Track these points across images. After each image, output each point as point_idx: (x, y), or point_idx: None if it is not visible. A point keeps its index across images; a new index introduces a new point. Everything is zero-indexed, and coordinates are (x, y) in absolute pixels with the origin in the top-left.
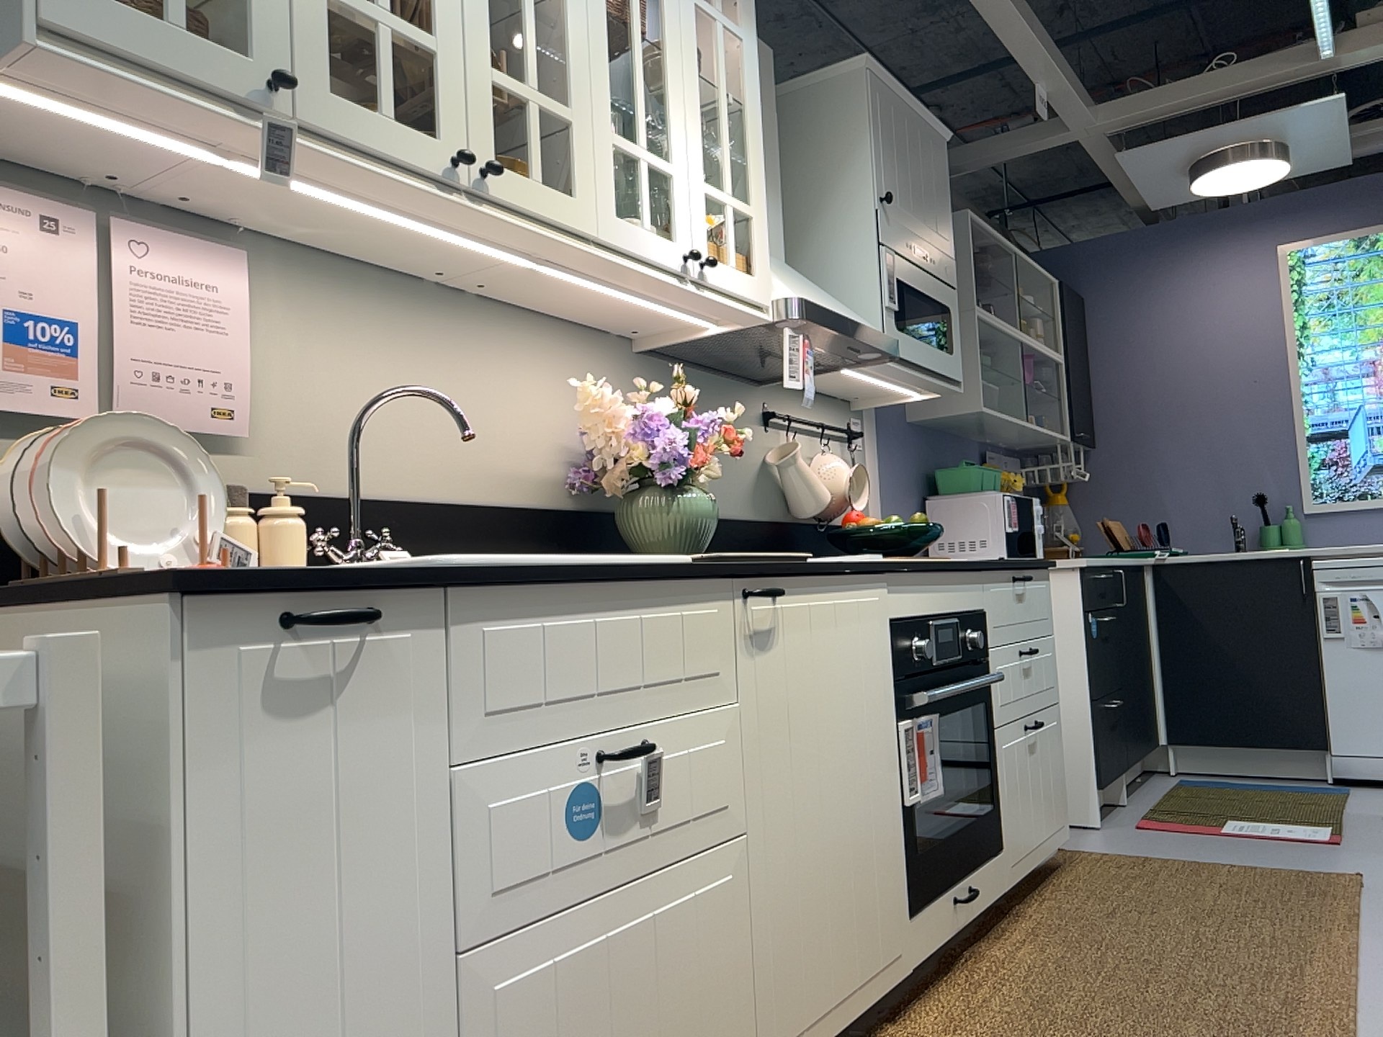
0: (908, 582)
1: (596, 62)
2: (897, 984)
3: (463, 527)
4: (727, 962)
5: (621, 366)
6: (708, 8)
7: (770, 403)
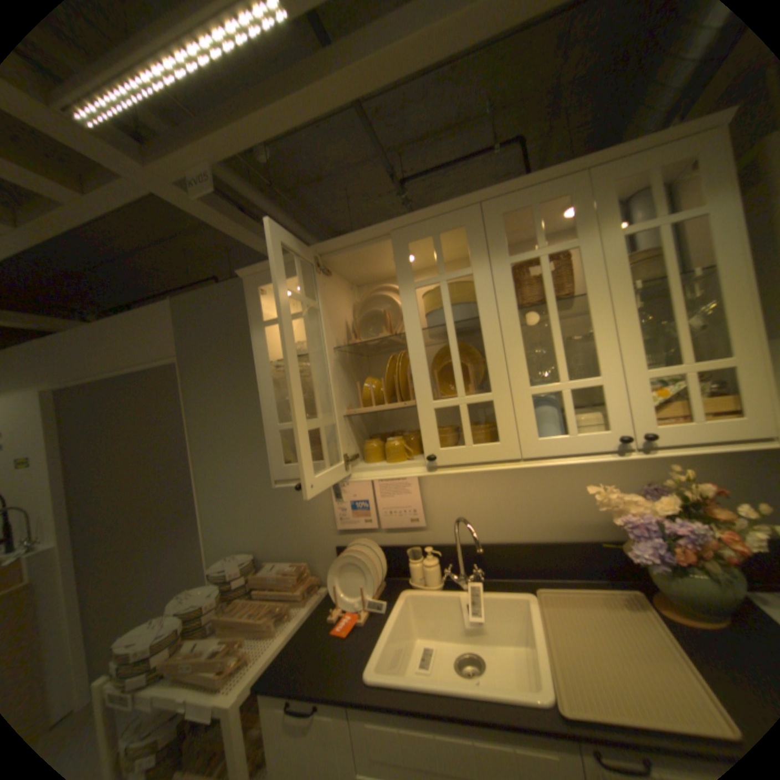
0: None
1: (511, 352)
2: None
3: (539, 556)
4: None
5: None
6: (644, 224)
7: None
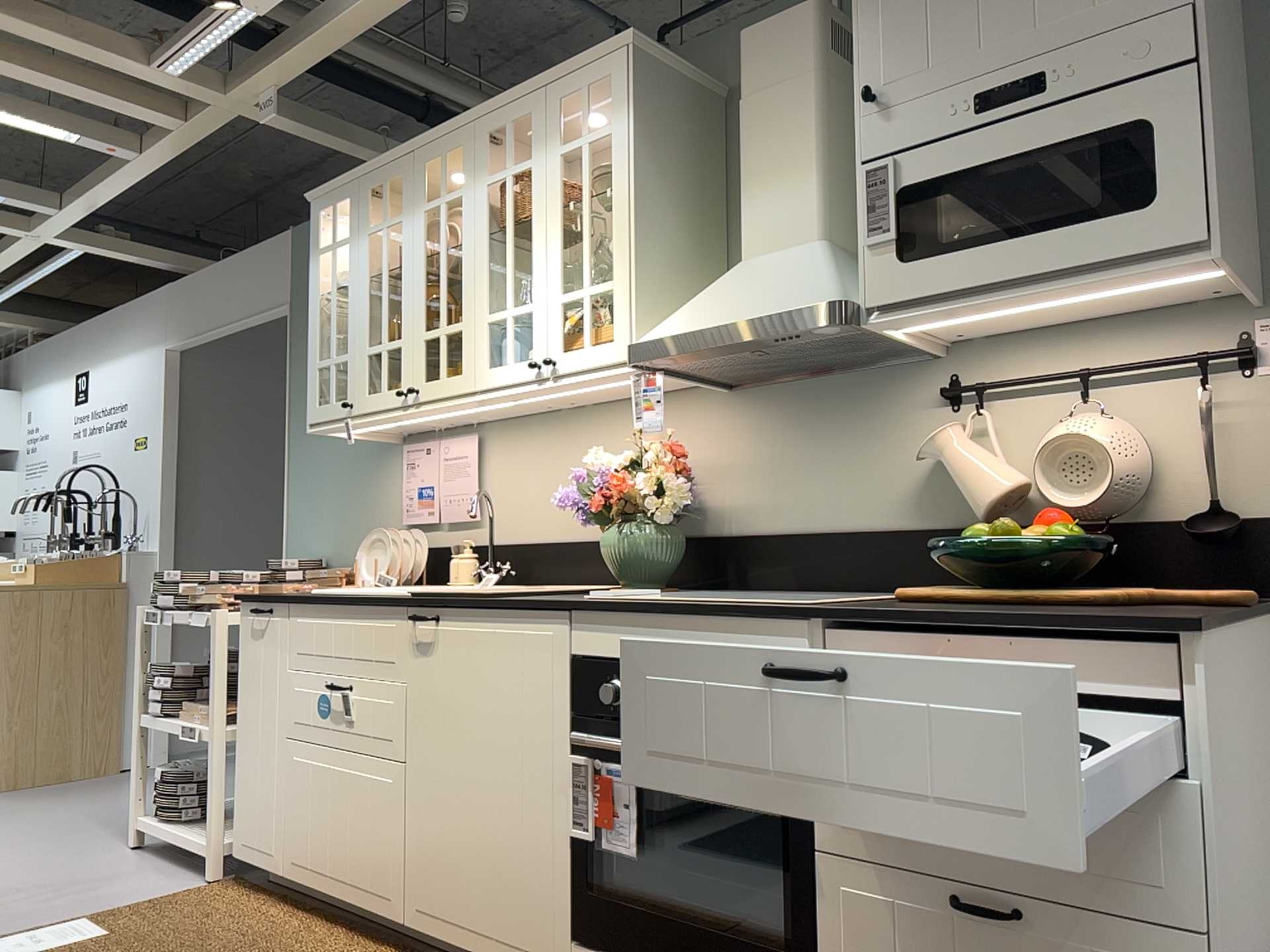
0: (605, 623)
1: (477, 278)
2: None
3: (572, 557)
4: (386, 828)
5: (709, 409)
6: (571, 145)
7: (956, 373)
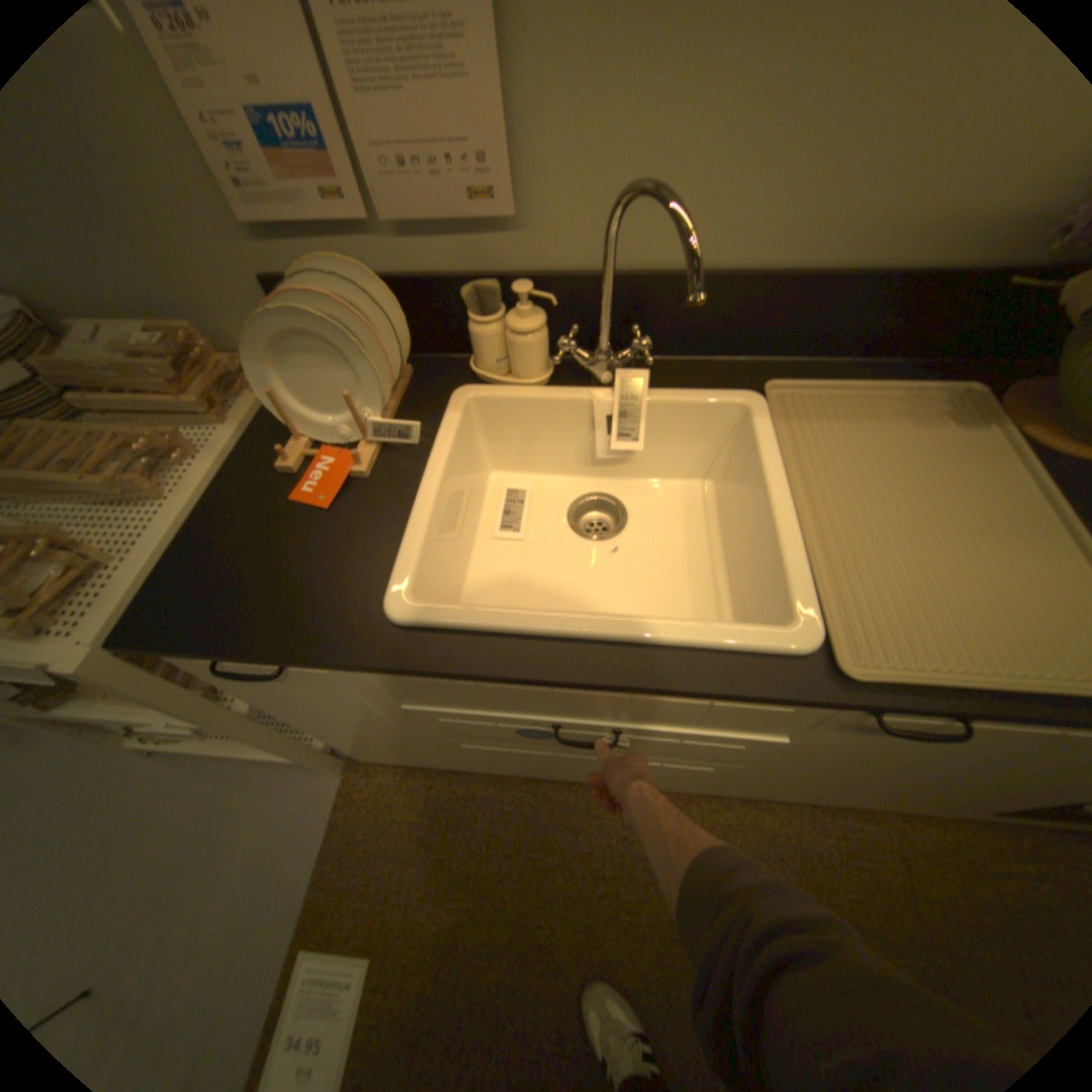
0: None
1: None
2: (927, 816)
3: (796, 302)
4: (693, 780)
5: None
6: None
7: None
